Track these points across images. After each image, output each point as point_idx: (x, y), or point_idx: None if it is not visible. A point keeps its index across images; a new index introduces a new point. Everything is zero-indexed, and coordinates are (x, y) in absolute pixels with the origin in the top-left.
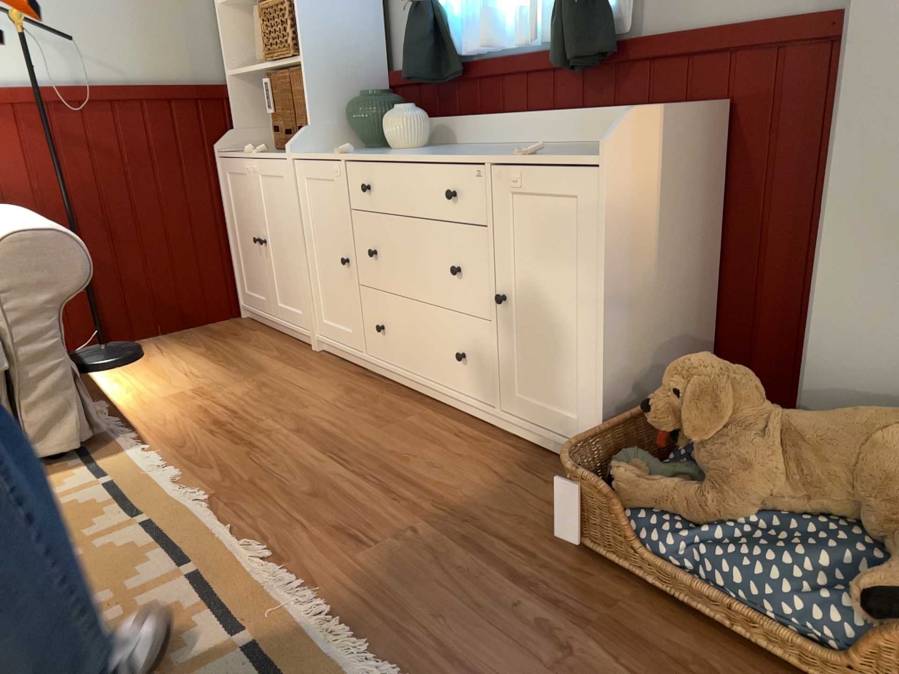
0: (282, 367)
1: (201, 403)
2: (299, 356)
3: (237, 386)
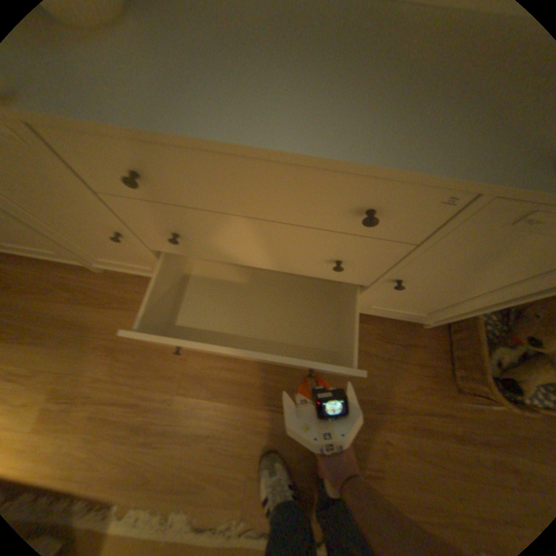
0: (93, 311)
1: (82, 413)
2: (91, 286)
3: (85, 365)
